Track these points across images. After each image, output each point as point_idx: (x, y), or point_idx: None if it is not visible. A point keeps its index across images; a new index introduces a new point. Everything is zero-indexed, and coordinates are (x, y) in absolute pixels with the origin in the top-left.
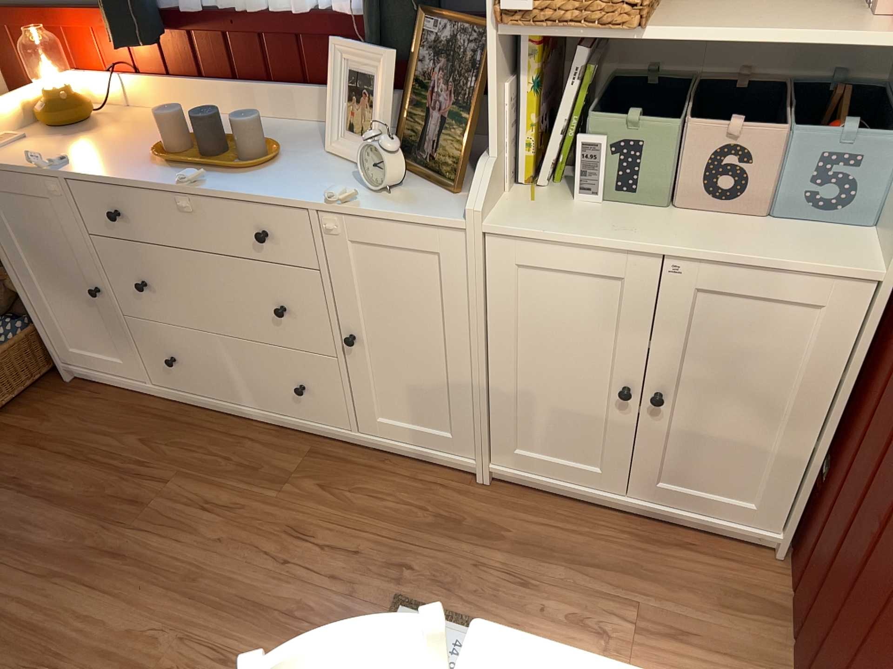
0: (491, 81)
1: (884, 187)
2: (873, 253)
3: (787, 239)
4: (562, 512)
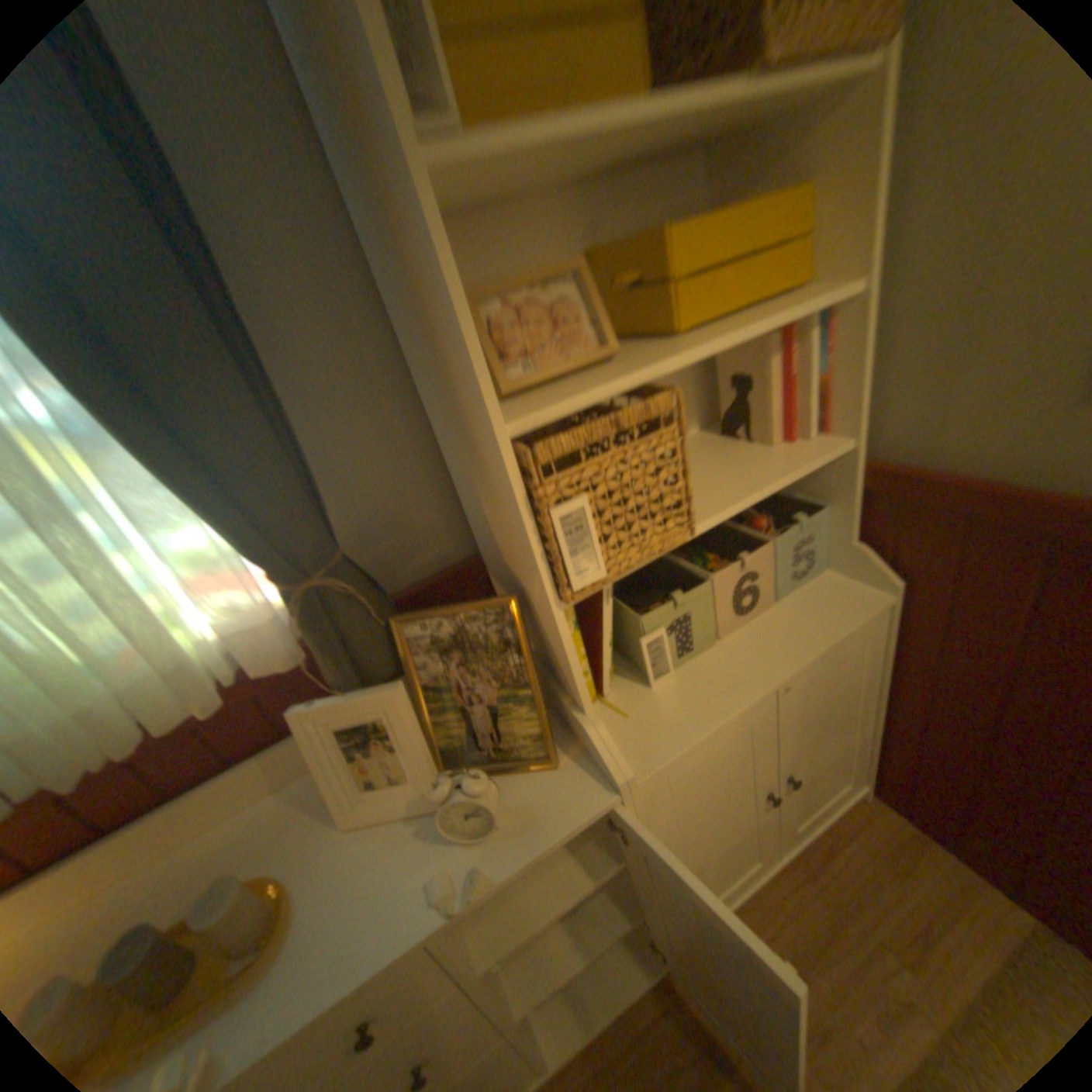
0: (564, 646)
1: (836, 536)
2: (871, 581)
3: (815, 606)
4: (756, 924)
